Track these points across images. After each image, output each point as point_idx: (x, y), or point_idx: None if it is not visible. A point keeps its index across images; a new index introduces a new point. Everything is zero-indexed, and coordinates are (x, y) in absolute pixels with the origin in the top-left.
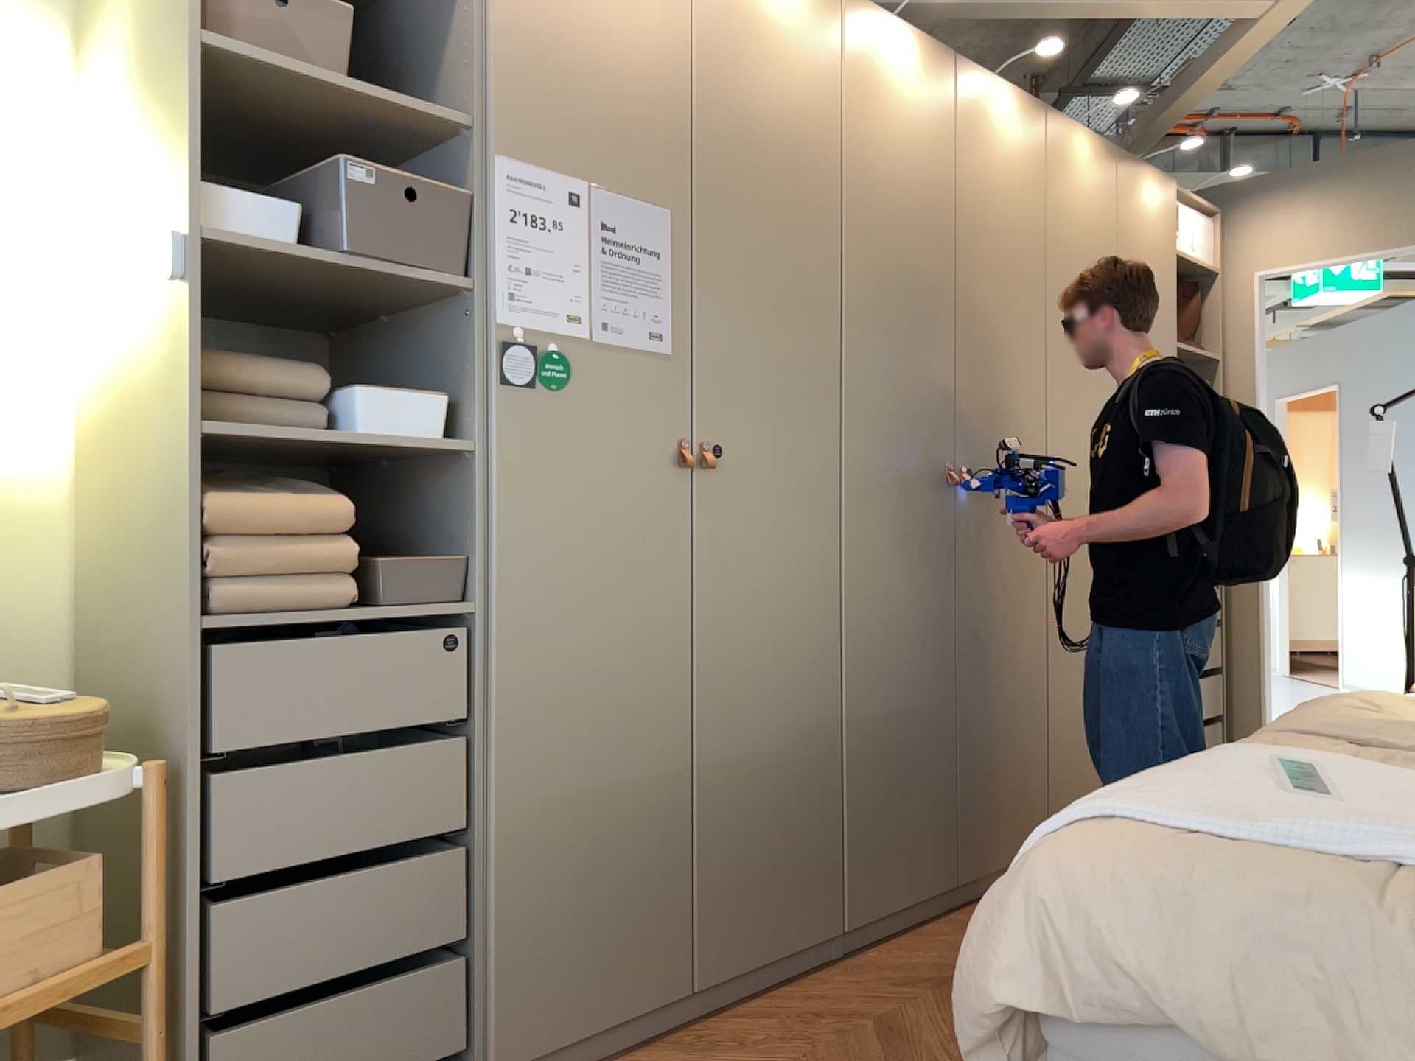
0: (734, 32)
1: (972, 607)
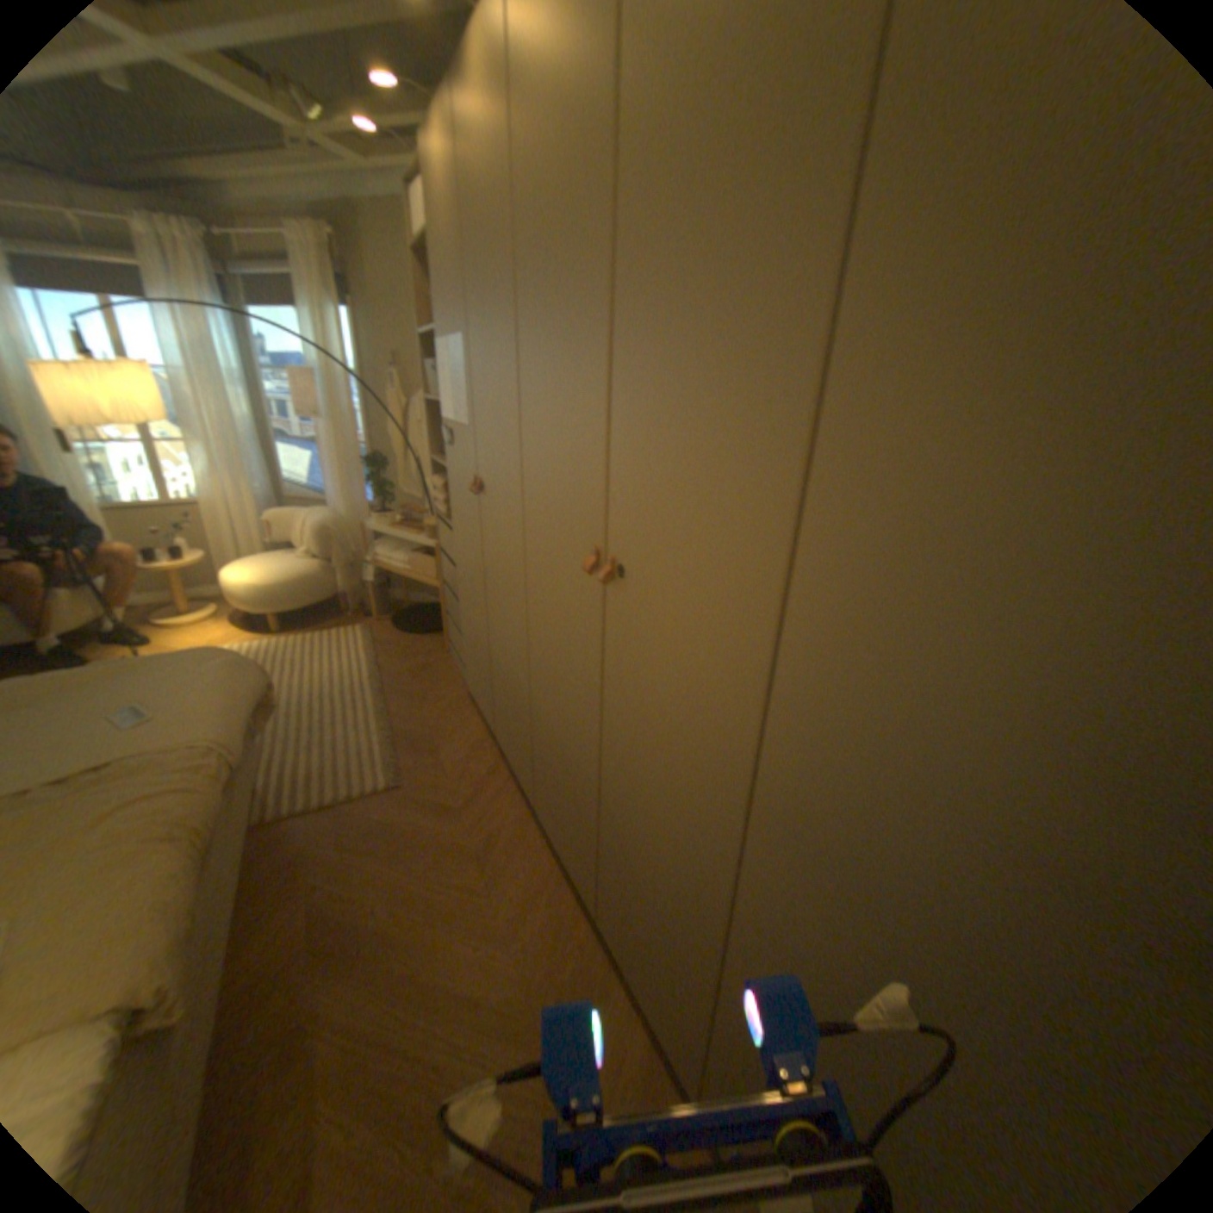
0: (465, 163)
1: (612, 730)
